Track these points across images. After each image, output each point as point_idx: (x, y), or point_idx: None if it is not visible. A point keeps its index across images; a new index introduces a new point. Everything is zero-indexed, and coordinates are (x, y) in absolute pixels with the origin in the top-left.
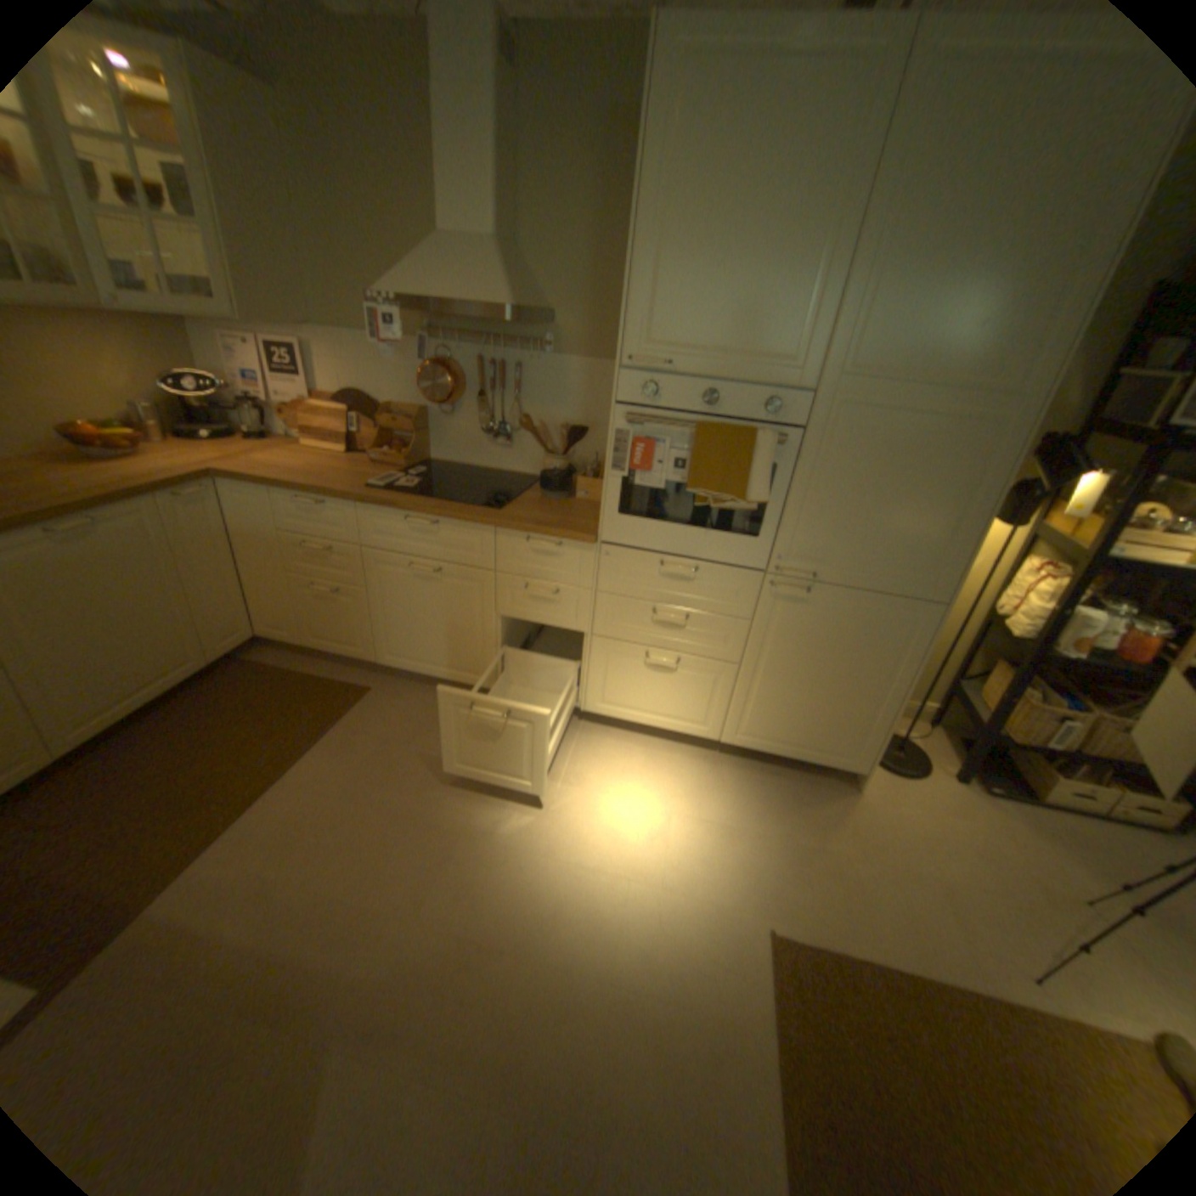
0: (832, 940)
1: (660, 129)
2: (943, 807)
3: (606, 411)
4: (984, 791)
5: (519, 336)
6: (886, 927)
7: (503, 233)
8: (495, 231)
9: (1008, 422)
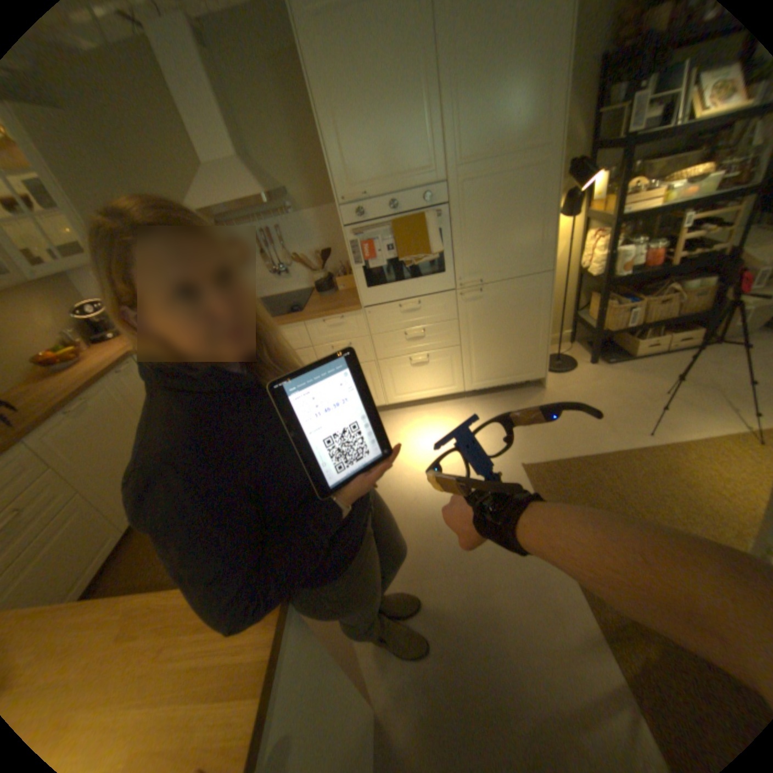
0: (551, 456)
1: (311, 63)
2: (586, 378)
3: (335, 235)
4: (605, 363)
5: (269, 209)
6: (574, 440)
7: (237, 151)
8: (234, 151)
9: (547, 161)
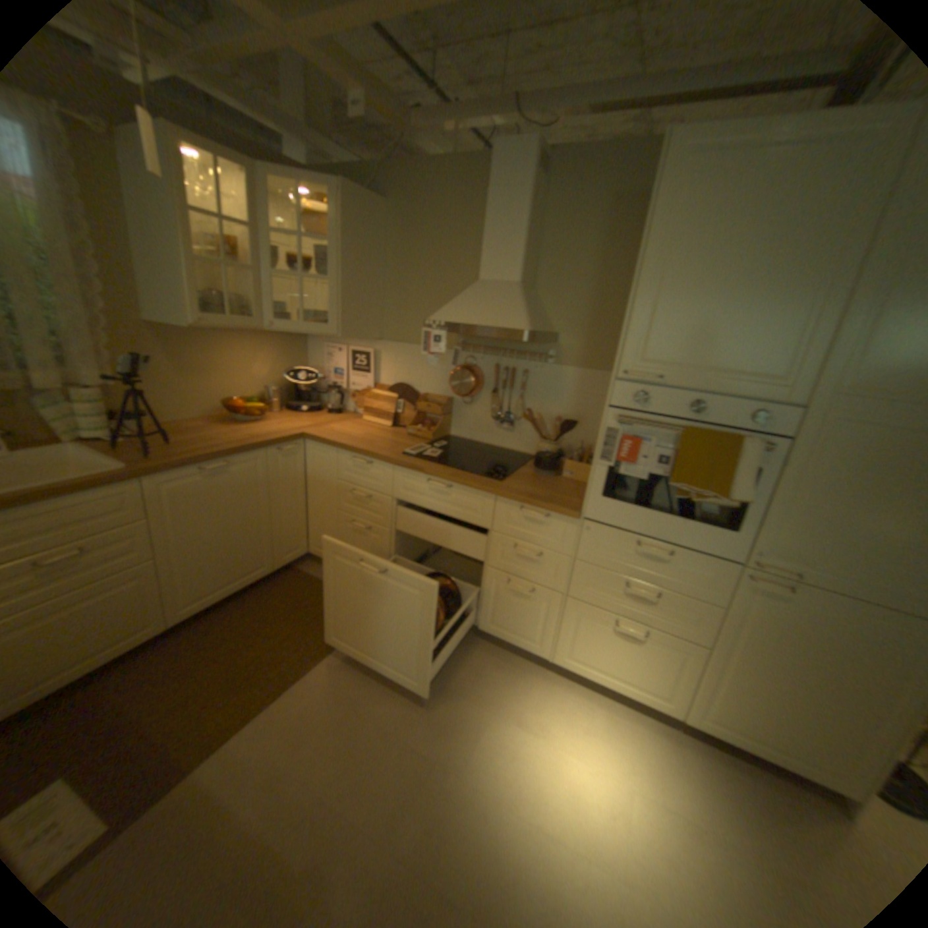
0: None
1: (668, 203)
2: None
3: (592, 408)
4: None
5: (528, 350)
6: None
7: (525, 279)
8: (520, 278)
9: None
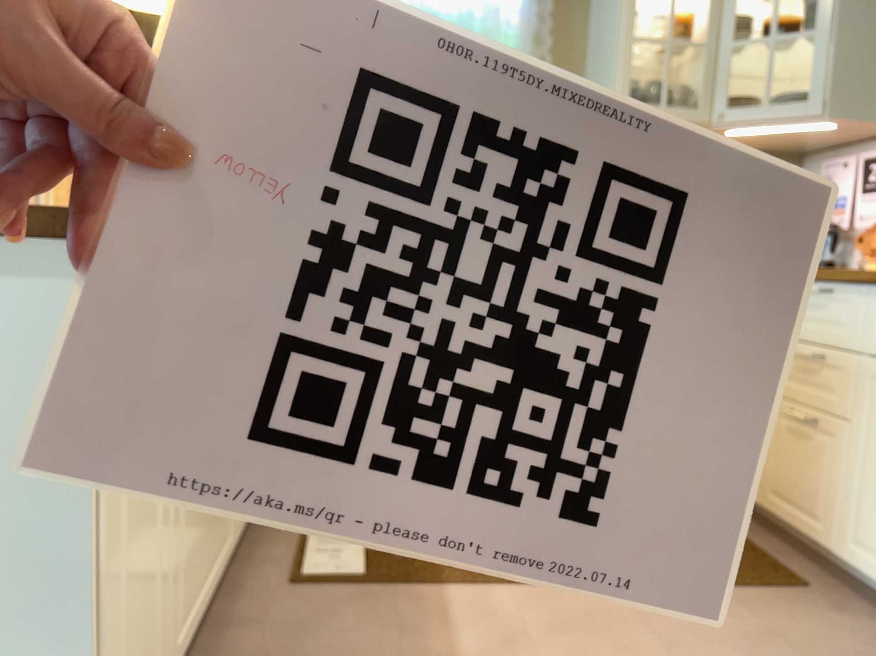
0: None
1: None
2: None
3: None
4: None
5: None
6: None
7: None
8: None
9: None
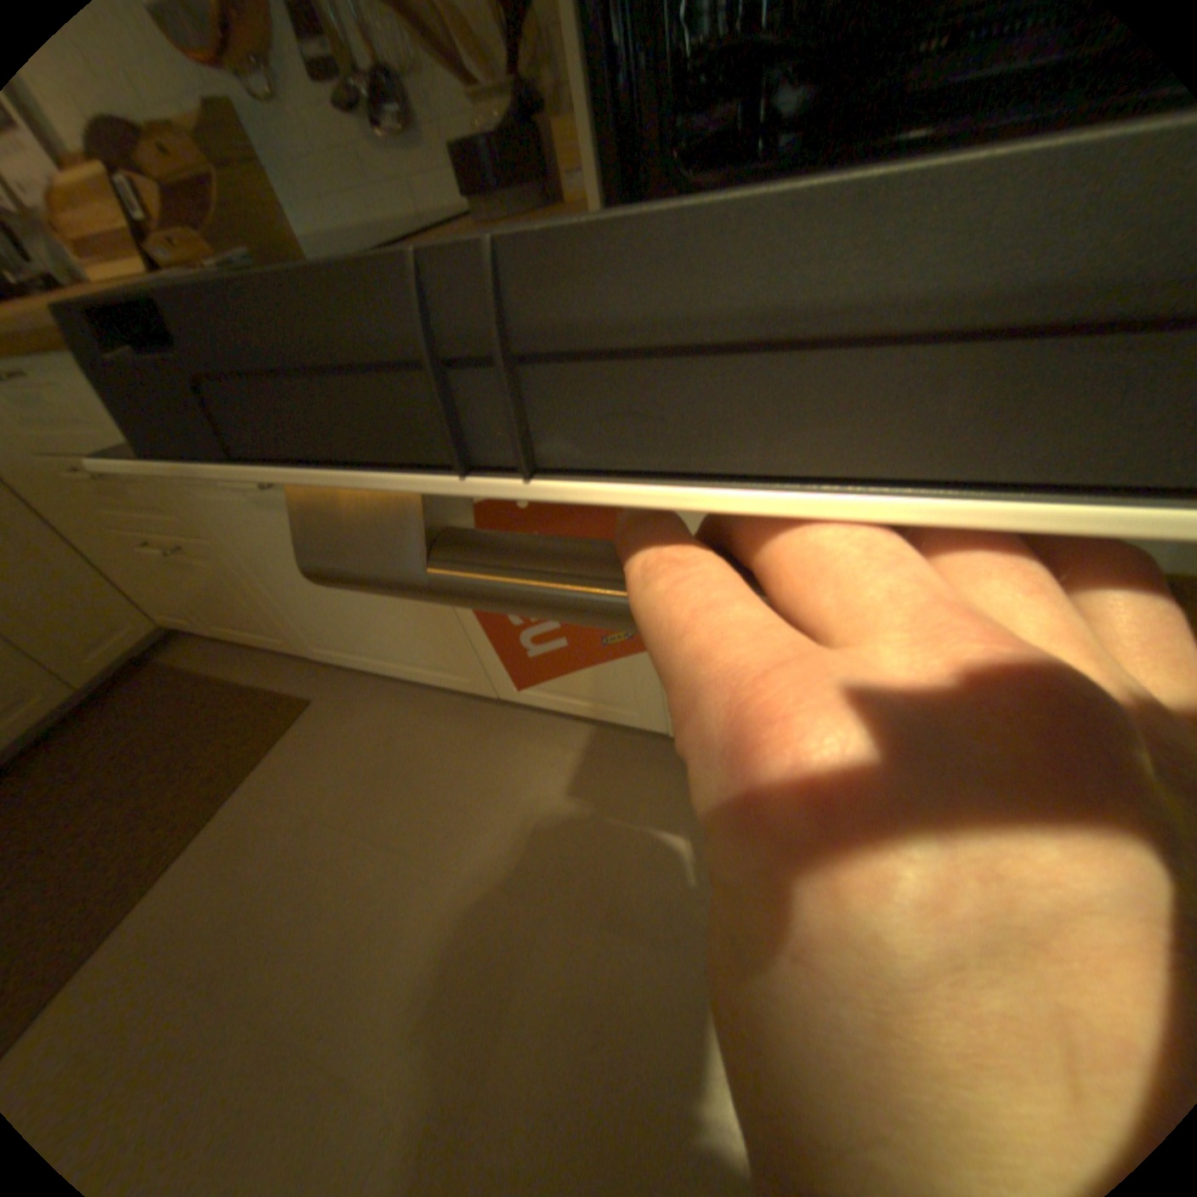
0: None
1: None
2: None
3: None
4: None
5: None
6: None
7: None
8: None
9: None
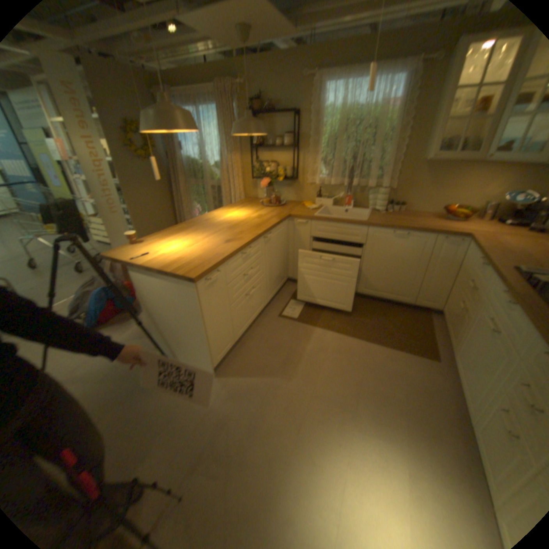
0: None
1: None
2: None
3: None
4: None
5: None
6: None
7: None
8: None
9: None
